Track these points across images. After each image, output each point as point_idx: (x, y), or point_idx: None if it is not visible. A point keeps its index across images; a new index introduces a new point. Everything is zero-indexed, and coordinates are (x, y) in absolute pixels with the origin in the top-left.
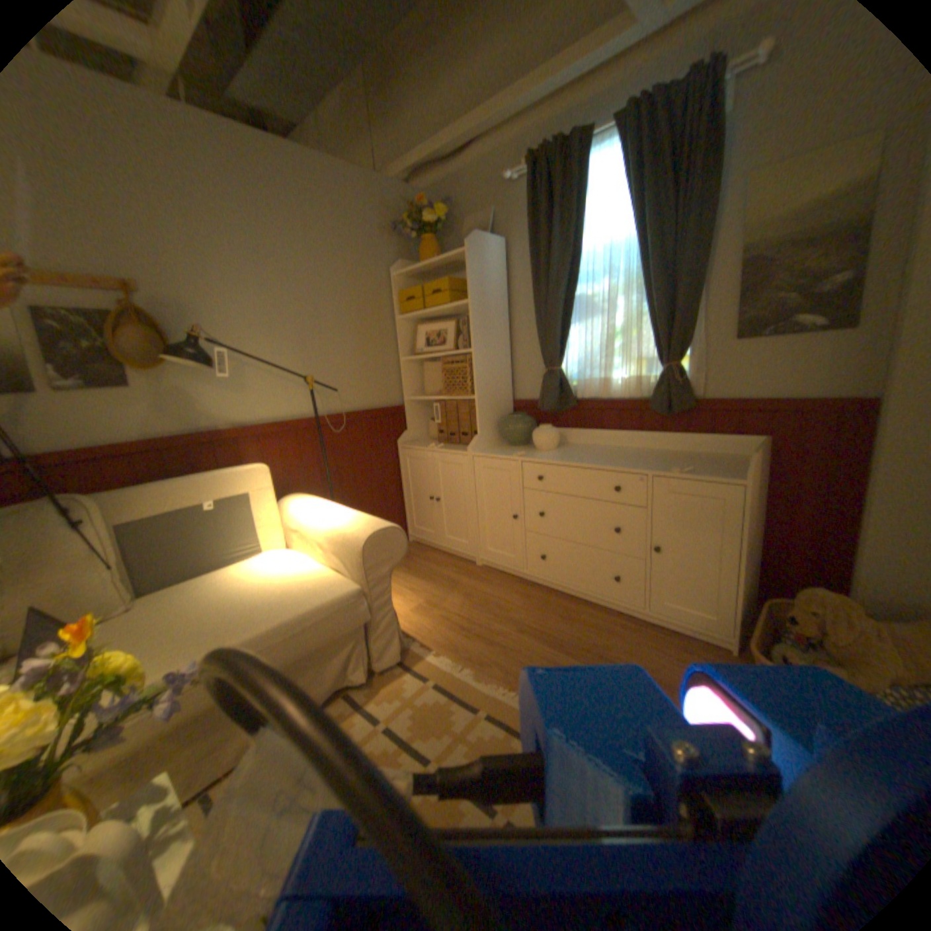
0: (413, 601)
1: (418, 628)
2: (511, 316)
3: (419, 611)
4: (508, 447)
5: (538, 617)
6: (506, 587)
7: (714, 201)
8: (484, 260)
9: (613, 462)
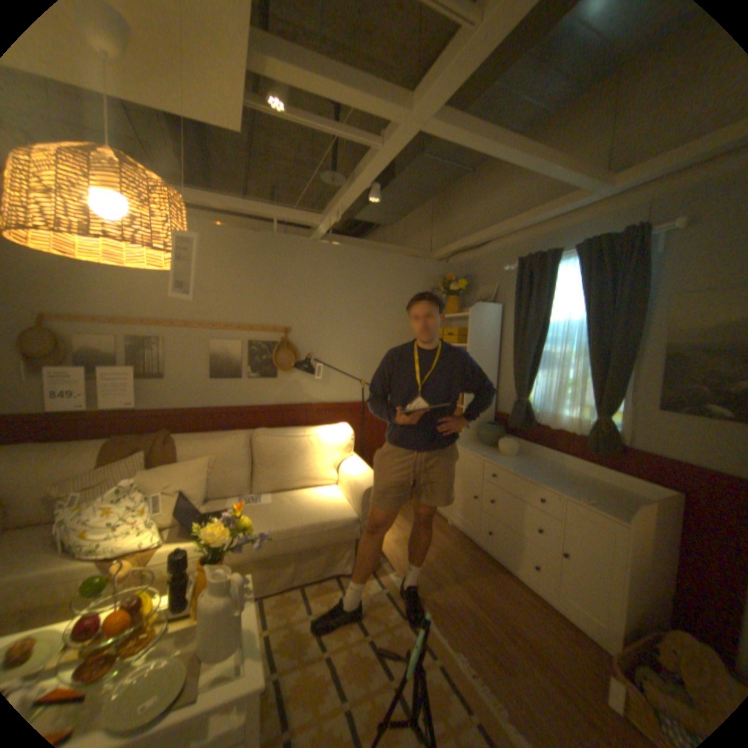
0: (396, 536)
1: (393, 555)
2: (500, 355)
3: (397, 544)
4: (482, 446)
5: (475, 577)
6: (462, 547)
7: (641, 312)
8: (482, 320)
9: (545, 480)
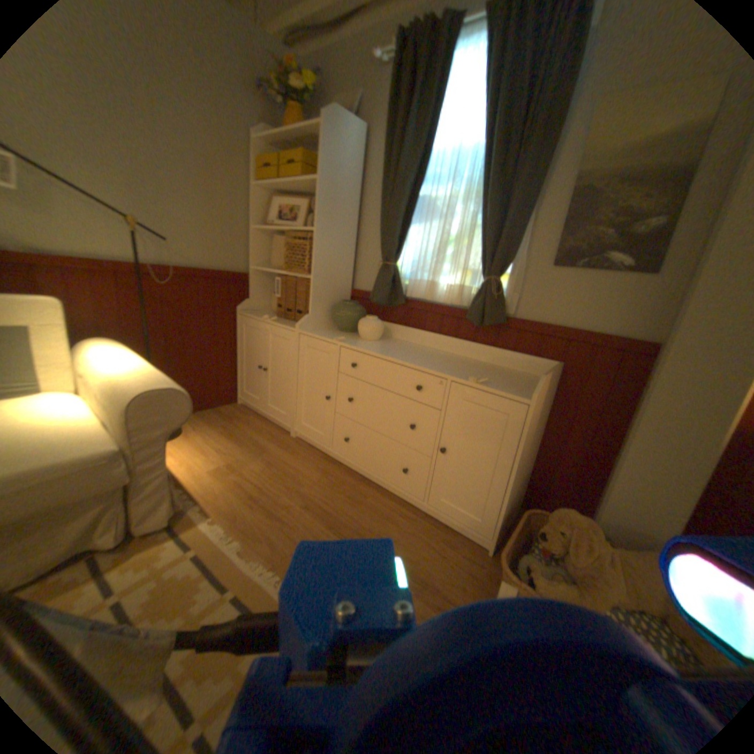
0: (214, 464)
1: (206, 492)
2: (362, 207)
3: (215, 475)
4: (336, 332)
5: (328, 496)
6: (309, 462)
7: (561, 120)
8: (340, 139)
9: (421, 363)
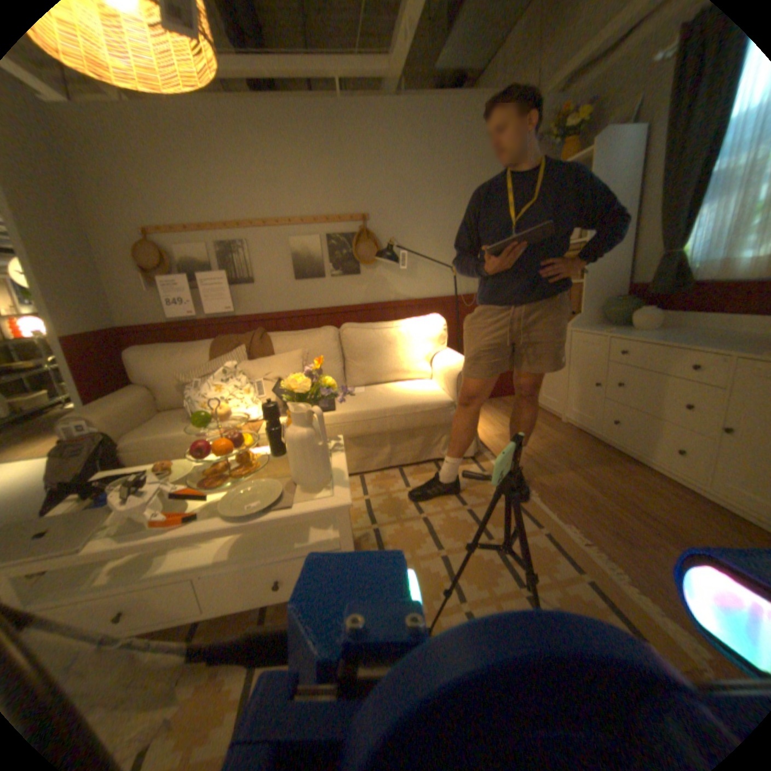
0: (499, 431)
1: (495, 445)
2: (642, 202)
3: (500, 437)
4: (609, 326)
5: (594, 466)
6: (578, 441)
7: None
8: (616, 152)
9: (703, 343)
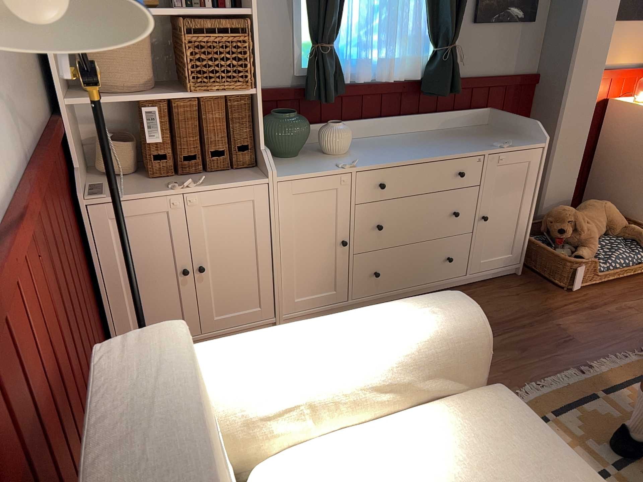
0: None
1: None
2: None
3: None
4: (290, 160)
5: None
6: None
7: None
8: None
9: (443, 151)
